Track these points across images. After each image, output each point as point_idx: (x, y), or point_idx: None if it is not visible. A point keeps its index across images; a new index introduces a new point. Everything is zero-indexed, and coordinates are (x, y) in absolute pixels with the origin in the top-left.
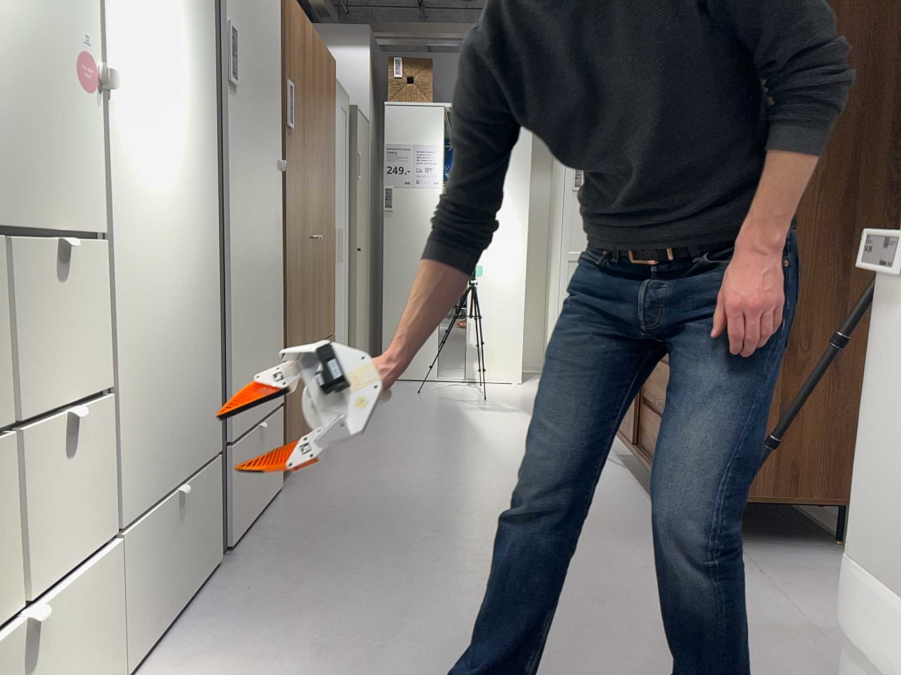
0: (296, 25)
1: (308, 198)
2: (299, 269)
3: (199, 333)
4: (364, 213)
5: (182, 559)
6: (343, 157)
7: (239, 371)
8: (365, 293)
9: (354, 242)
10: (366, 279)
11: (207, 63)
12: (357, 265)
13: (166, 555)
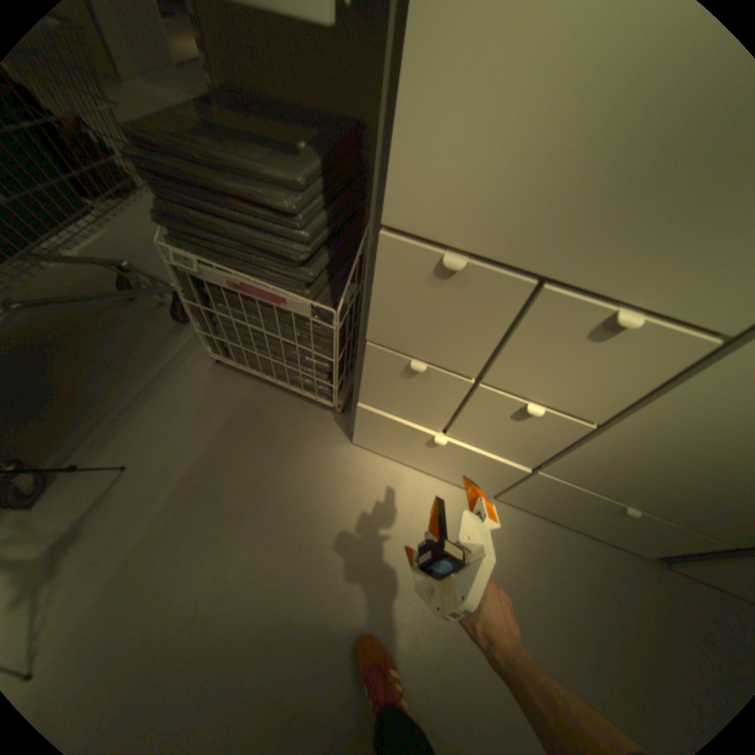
0: None
1: None
2: None
3: None
4: None
5: (598, 524)
6: None
7: None
8: None
9: None
10: None
11: None
12: None
13: (581, 510)
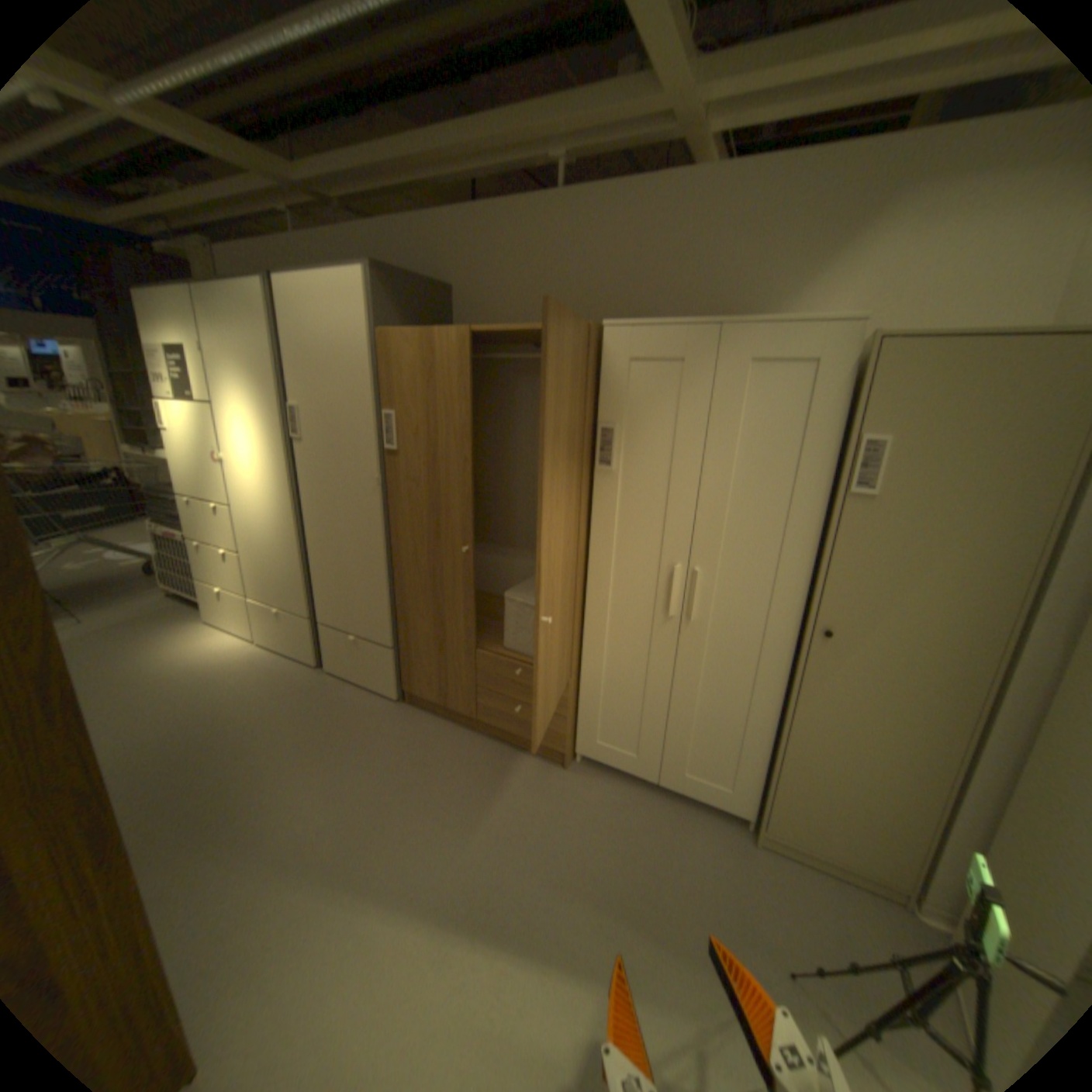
0: (407, 352)
1: (452, 512)
2: (428, 569)
3: (285, 558)
4: (934, 575)
5: (282, 637)
6: (769, 453)
7: (324, 593)
8: (931, 747)
9: (810, 614)
10: (940, 720)
11: (277, 436)
12: (815, 659)
13: (272, 627)
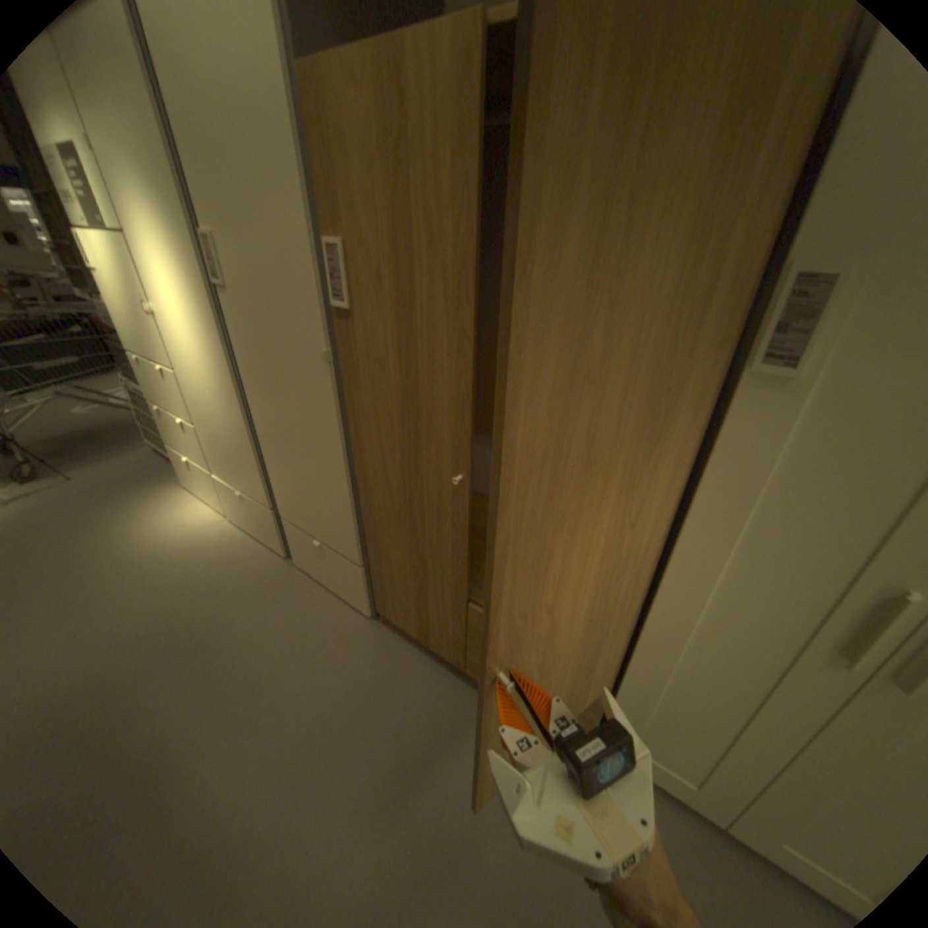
0: (352, 103)
1: (437, 416)
2: (402, 490)
3: (236, 439)
4: None
5: (249, 519)
6: None
7: (281, 487)
8: None
9: None
10: None
11: (196, 278)
12: None
13: (238, 507)
